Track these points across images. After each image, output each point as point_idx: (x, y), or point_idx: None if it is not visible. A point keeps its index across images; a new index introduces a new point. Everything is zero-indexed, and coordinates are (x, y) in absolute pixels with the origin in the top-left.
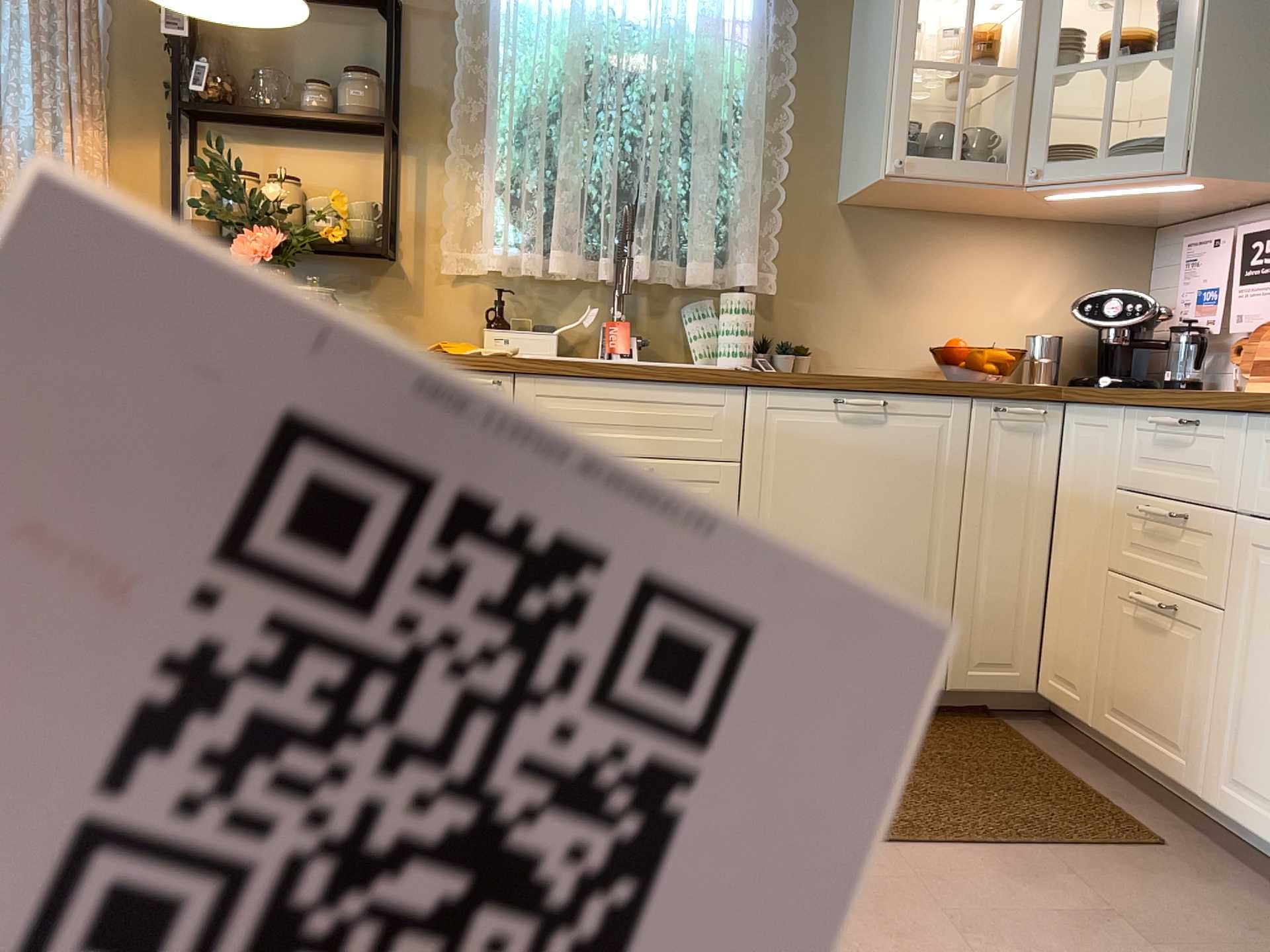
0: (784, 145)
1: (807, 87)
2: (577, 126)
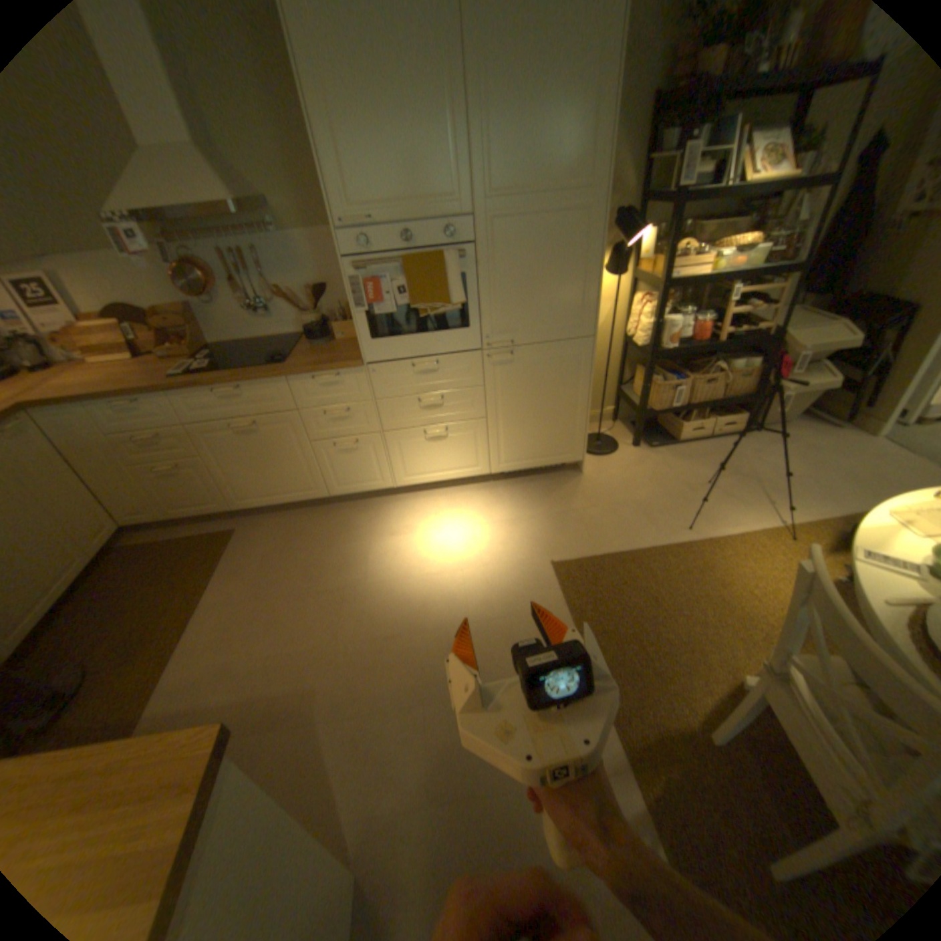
0: None
1: None
2: None
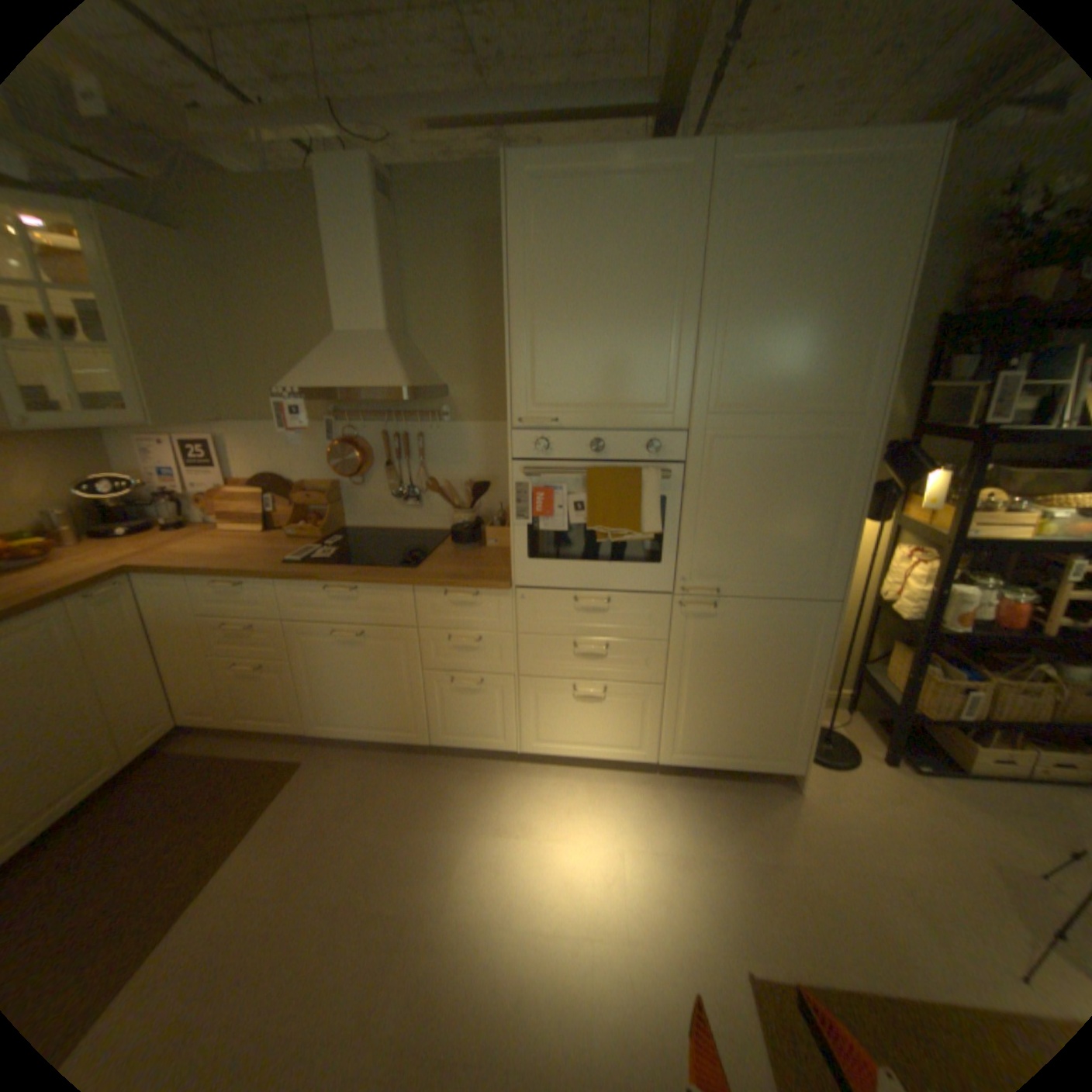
0: None
1: None
2: None
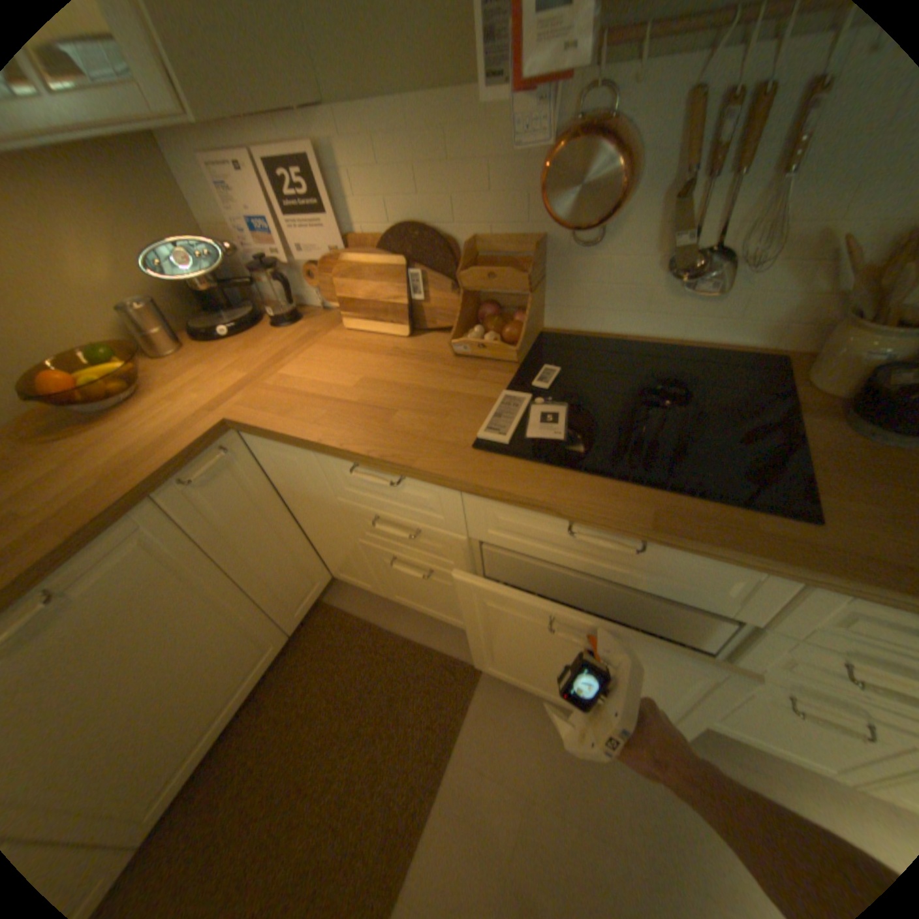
0: None
1: None
2: None
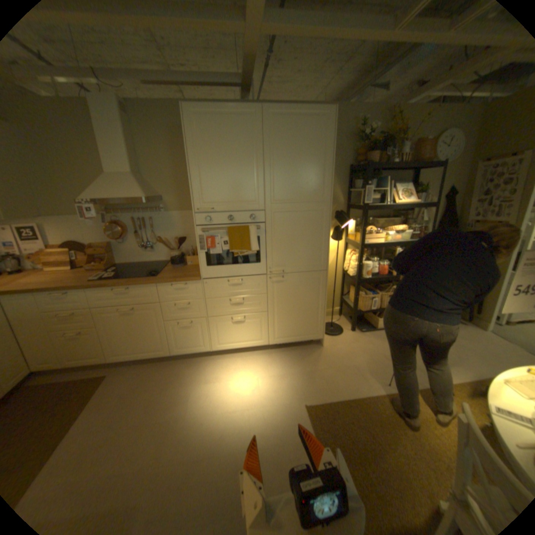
0: None
1: None
2: None
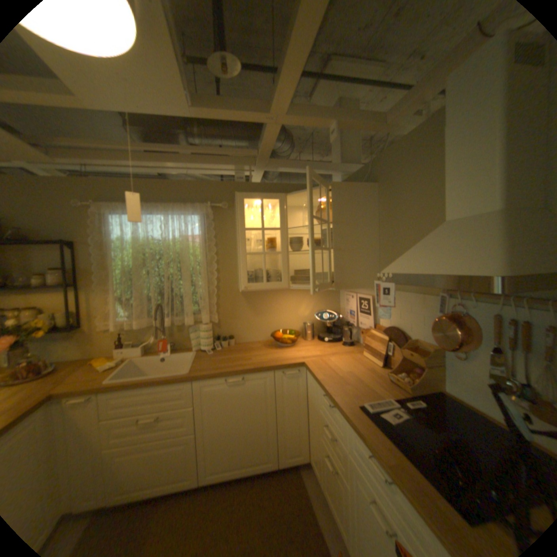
0: (215, 274)
1: (222, 253)
2: (139, 278)
